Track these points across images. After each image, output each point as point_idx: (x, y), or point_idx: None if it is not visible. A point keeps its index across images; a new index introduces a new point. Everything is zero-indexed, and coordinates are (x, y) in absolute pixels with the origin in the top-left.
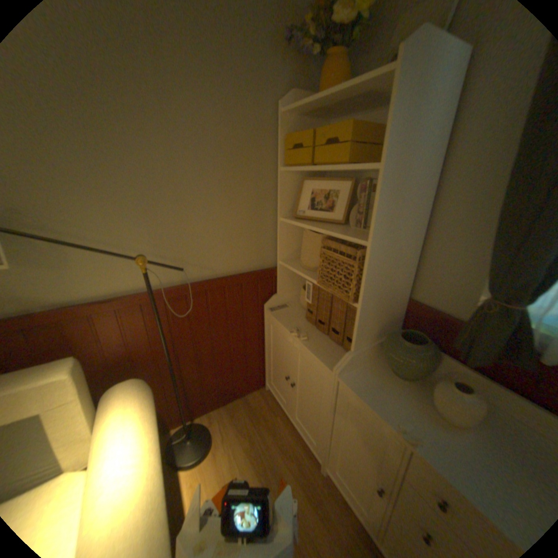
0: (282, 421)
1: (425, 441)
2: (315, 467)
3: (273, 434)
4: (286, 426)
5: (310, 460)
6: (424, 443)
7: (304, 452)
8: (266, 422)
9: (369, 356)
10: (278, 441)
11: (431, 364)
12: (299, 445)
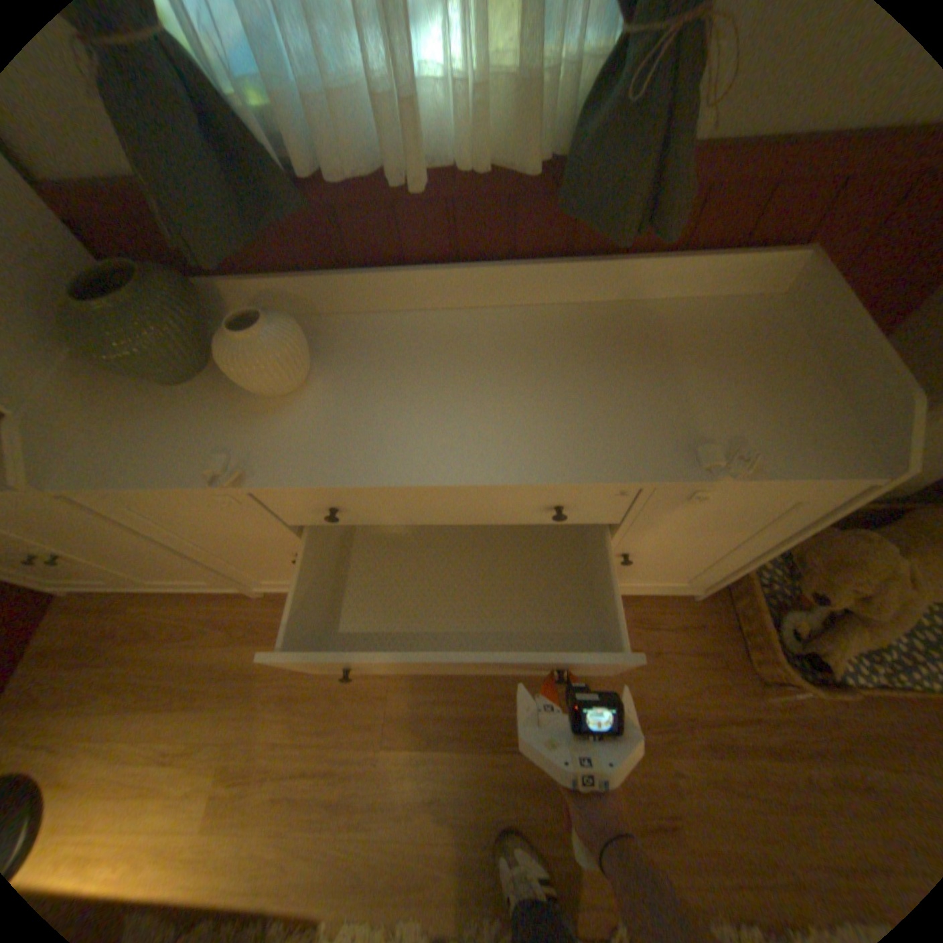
0: (138, 606)
1: (245, 462)
2: (241, 602)
3: (140, 638)
4: (152, 605)
5: (226, 603)
6: (242, 468)
7: (211, 603)
8: (110, 639)
9: (76, 392)
10: (156, 637)
11: (172, 316)
12: (196, 604)
